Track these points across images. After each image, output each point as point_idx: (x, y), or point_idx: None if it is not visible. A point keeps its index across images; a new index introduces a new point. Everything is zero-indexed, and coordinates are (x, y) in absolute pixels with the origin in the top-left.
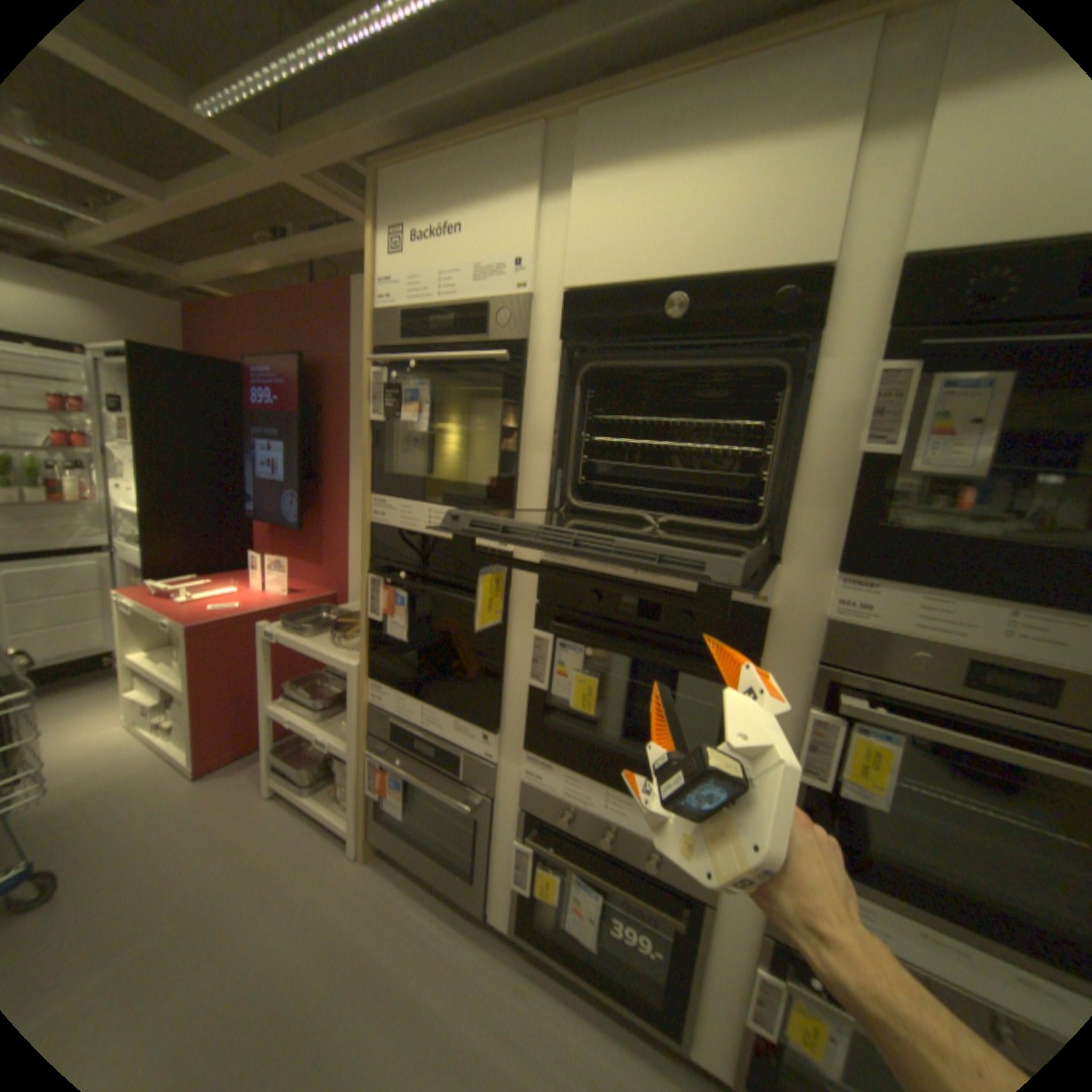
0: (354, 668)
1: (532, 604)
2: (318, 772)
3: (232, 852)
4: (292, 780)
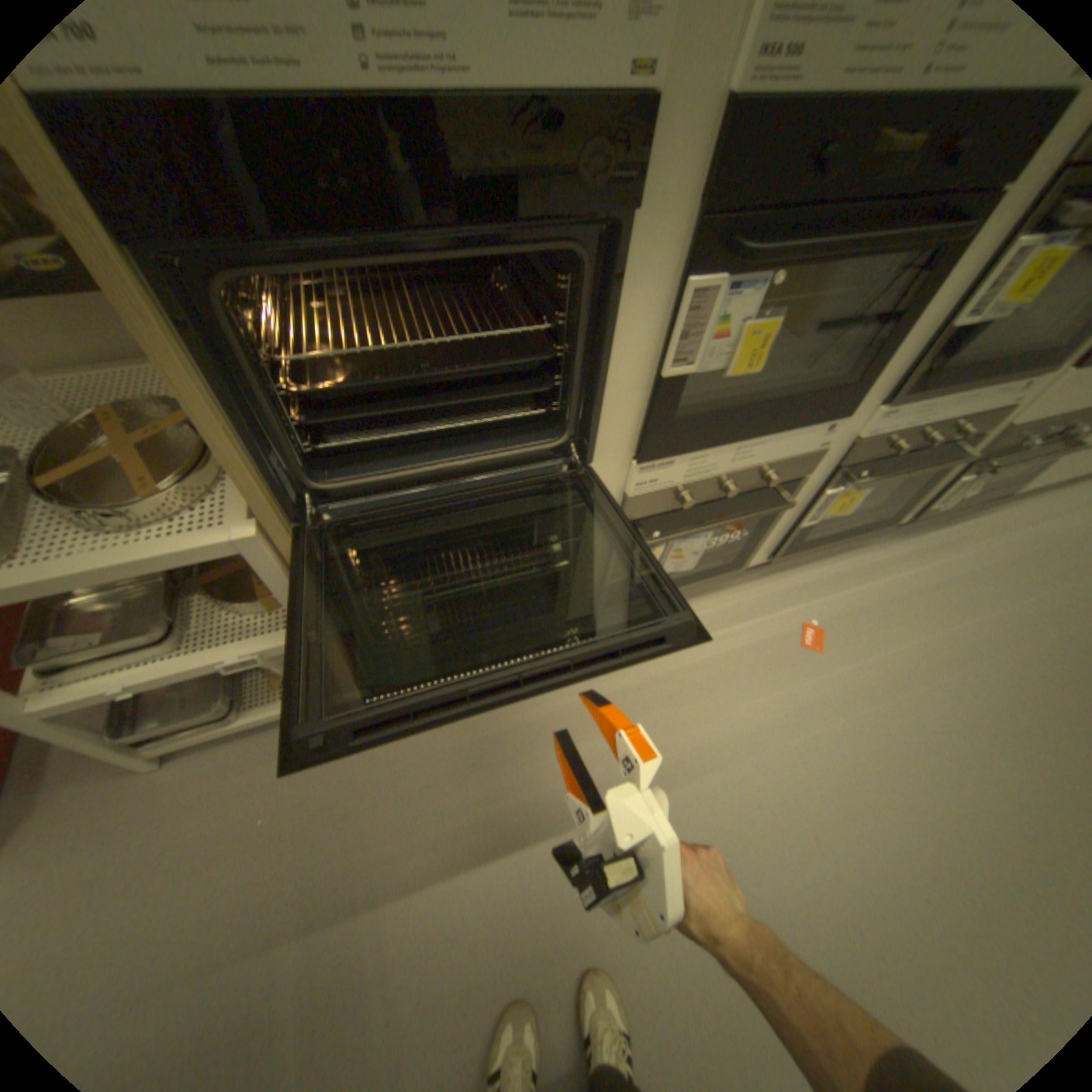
0: (252, 534)
1: (680, 220)
2: (214, 685)
3: (213, 838)
4: (173, 723)
